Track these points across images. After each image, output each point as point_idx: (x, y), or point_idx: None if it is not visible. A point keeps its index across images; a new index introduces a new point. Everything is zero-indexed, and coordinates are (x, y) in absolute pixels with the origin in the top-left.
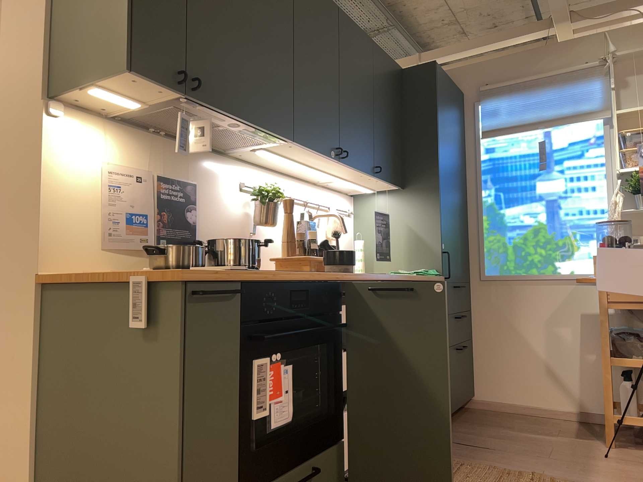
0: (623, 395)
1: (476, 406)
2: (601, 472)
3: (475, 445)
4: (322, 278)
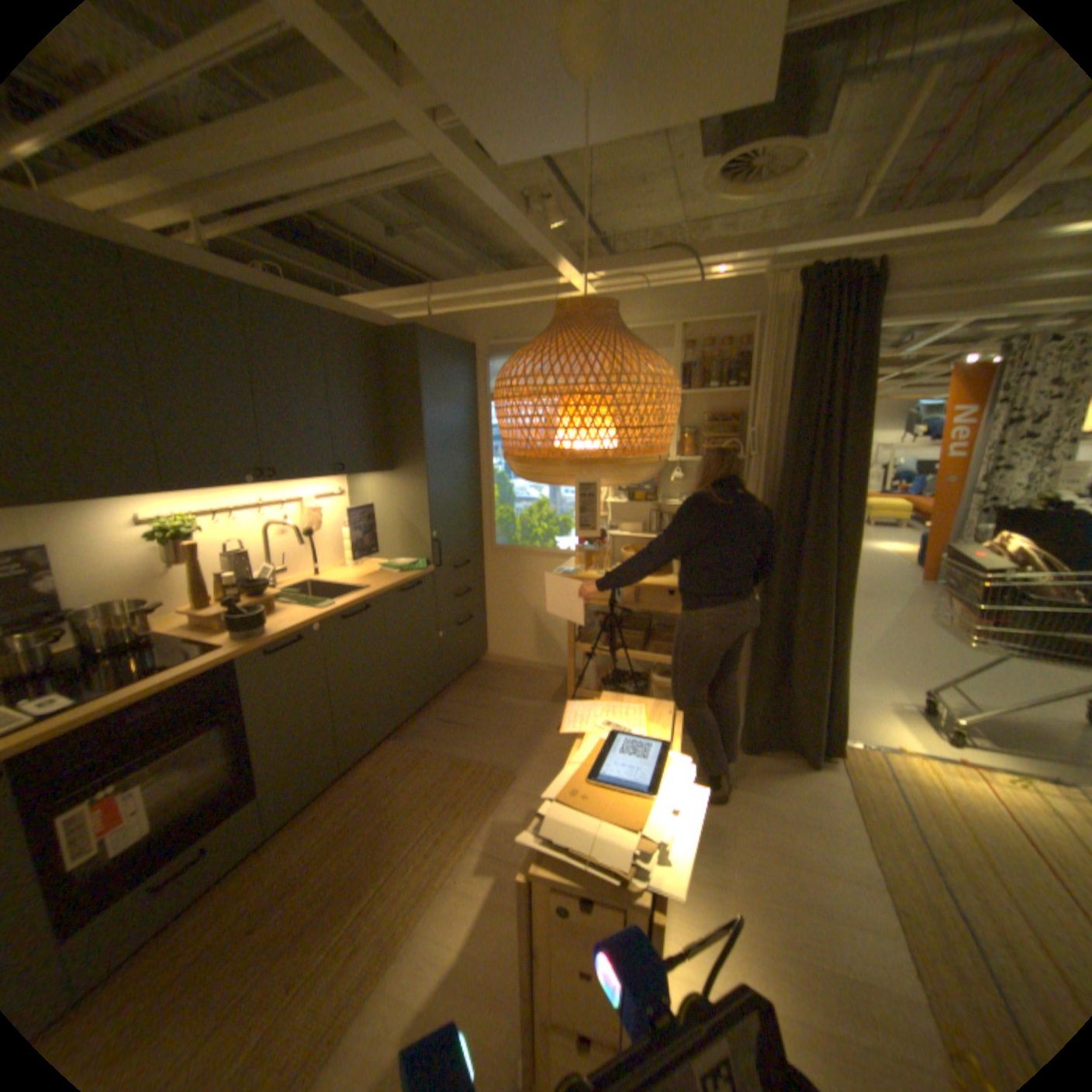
0: (587, 671)
1: (487, 661)
2: (540, 754)
3: (453, 724)
4: (190, 673)
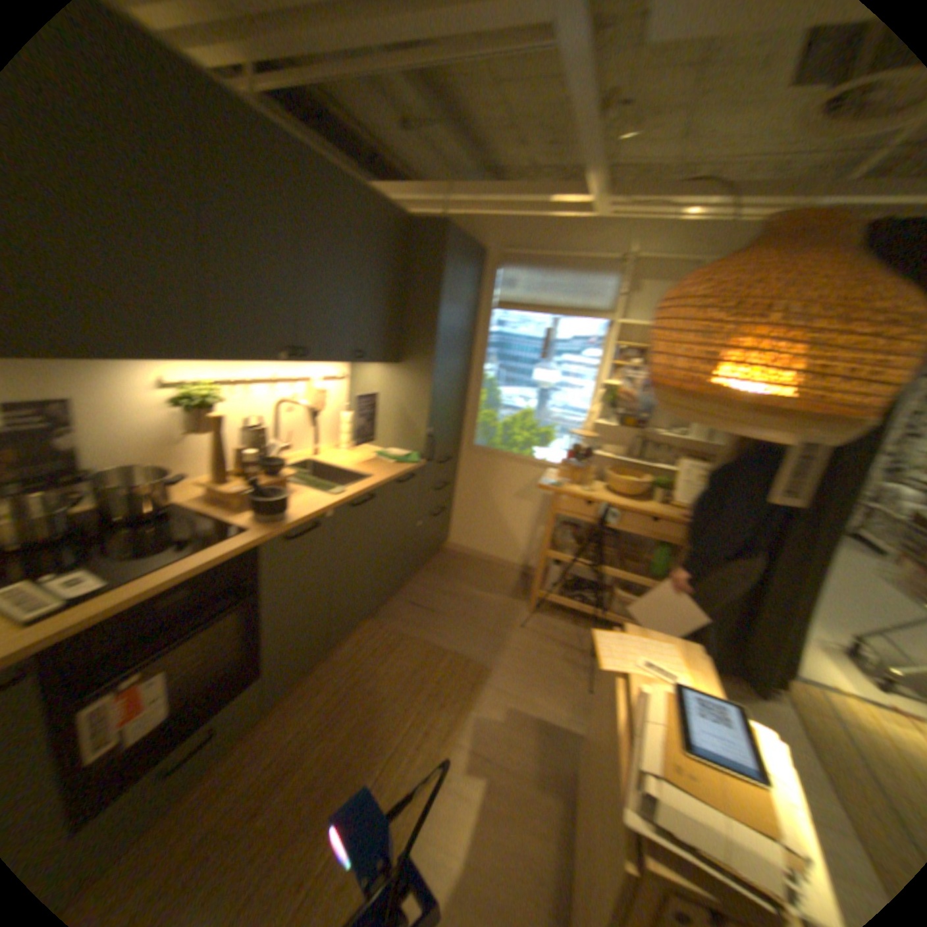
0: (552, 575)
1: (448, 548)
2: (510, 650)
3: (425, 608)
4: (224, 555)
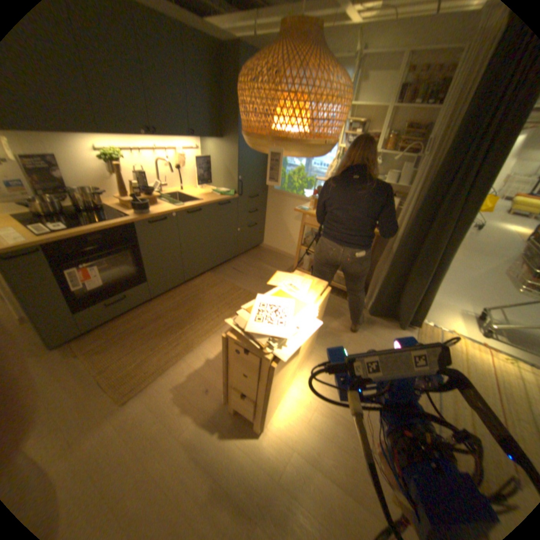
0: (305, 261)
1: (262, 247)
2: None
3: (239, 272)
4: (114, 225)
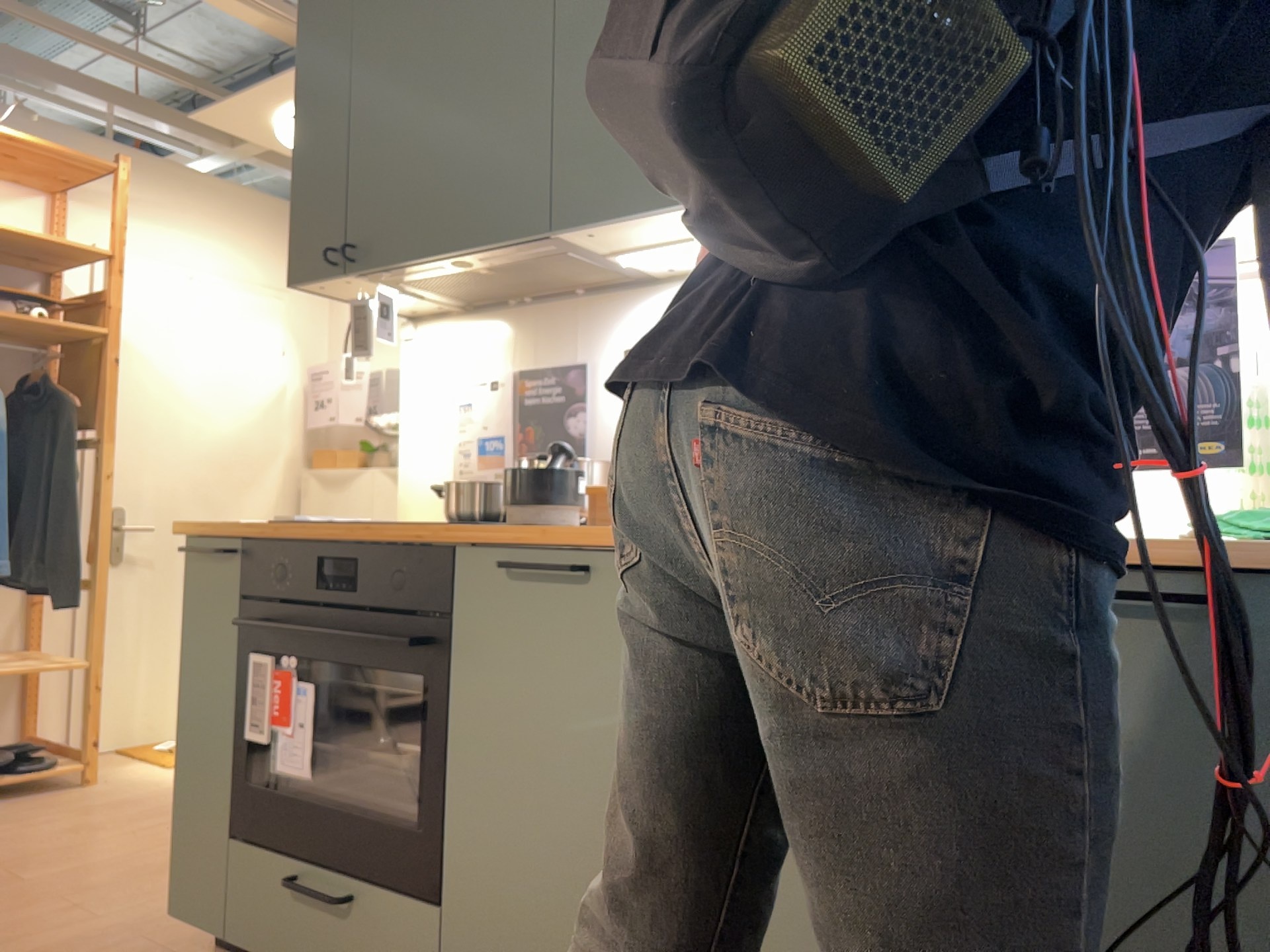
0: None
1: None
2: None
3: None
4: (403, 535)
